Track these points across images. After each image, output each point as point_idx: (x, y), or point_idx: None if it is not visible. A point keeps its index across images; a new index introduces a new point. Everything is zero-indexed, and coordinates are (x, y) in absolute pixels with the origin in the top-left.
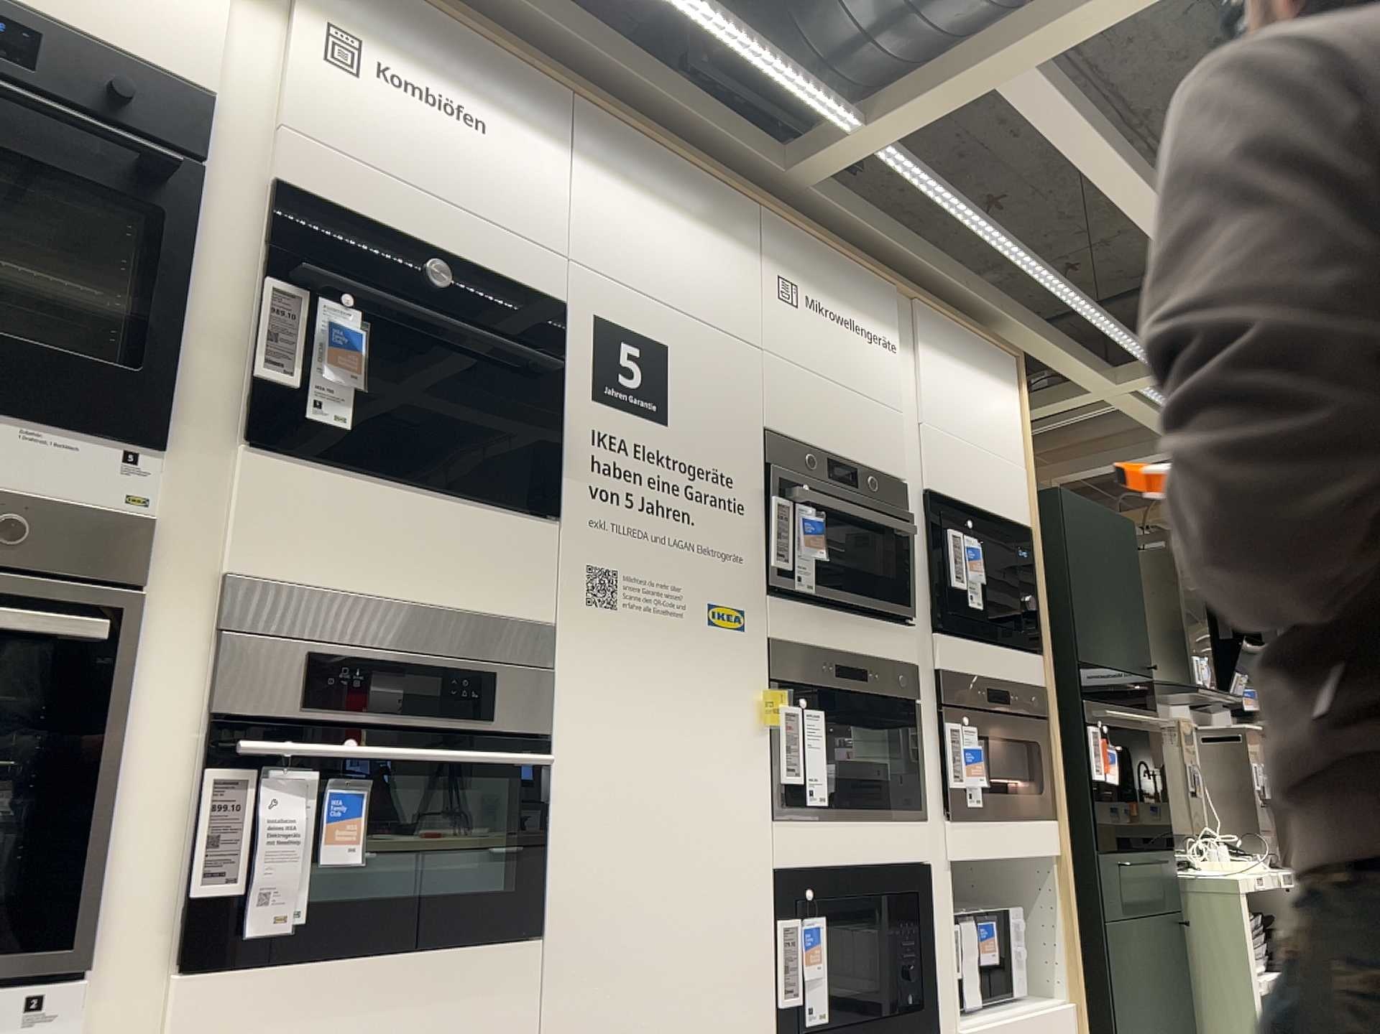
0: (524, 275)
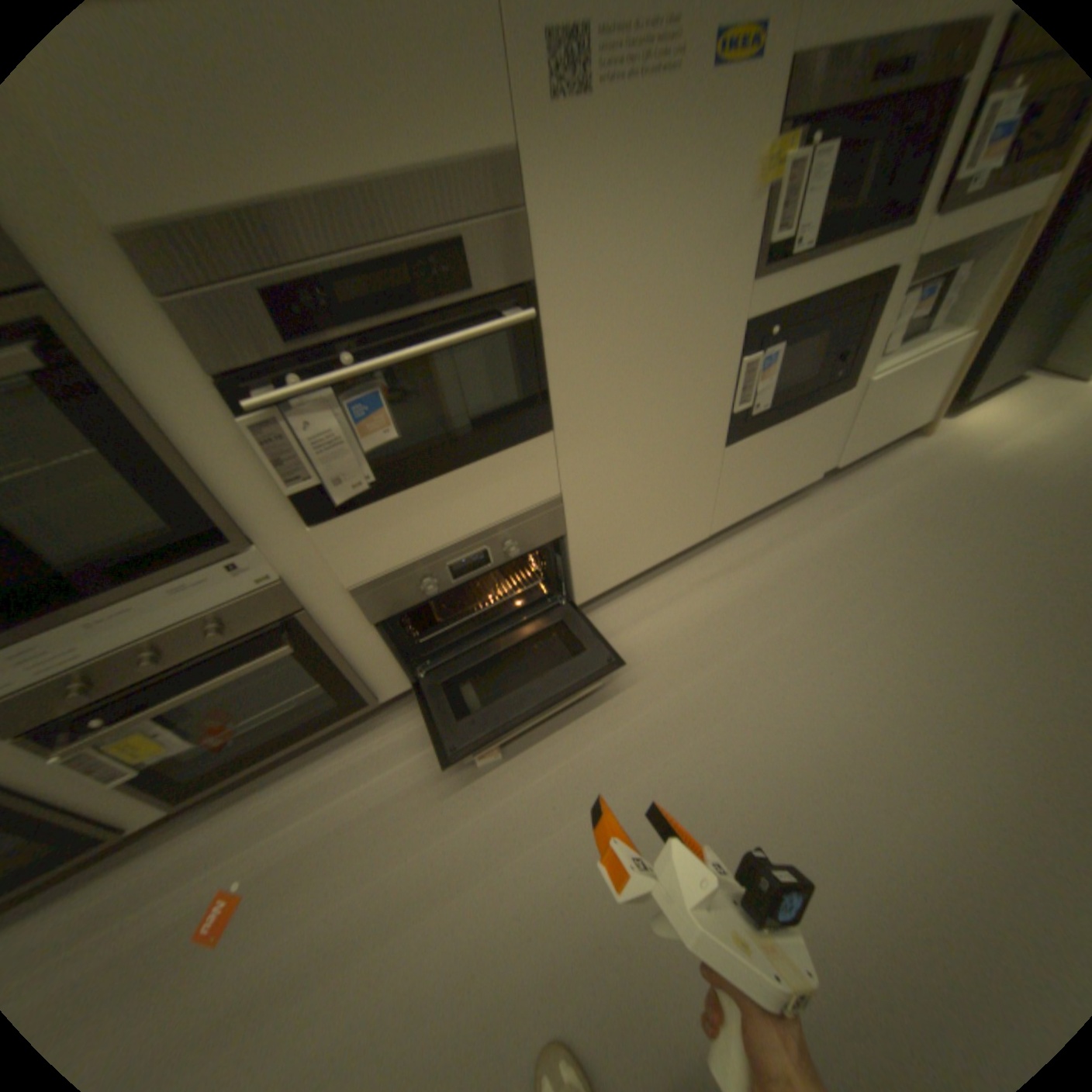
0: None
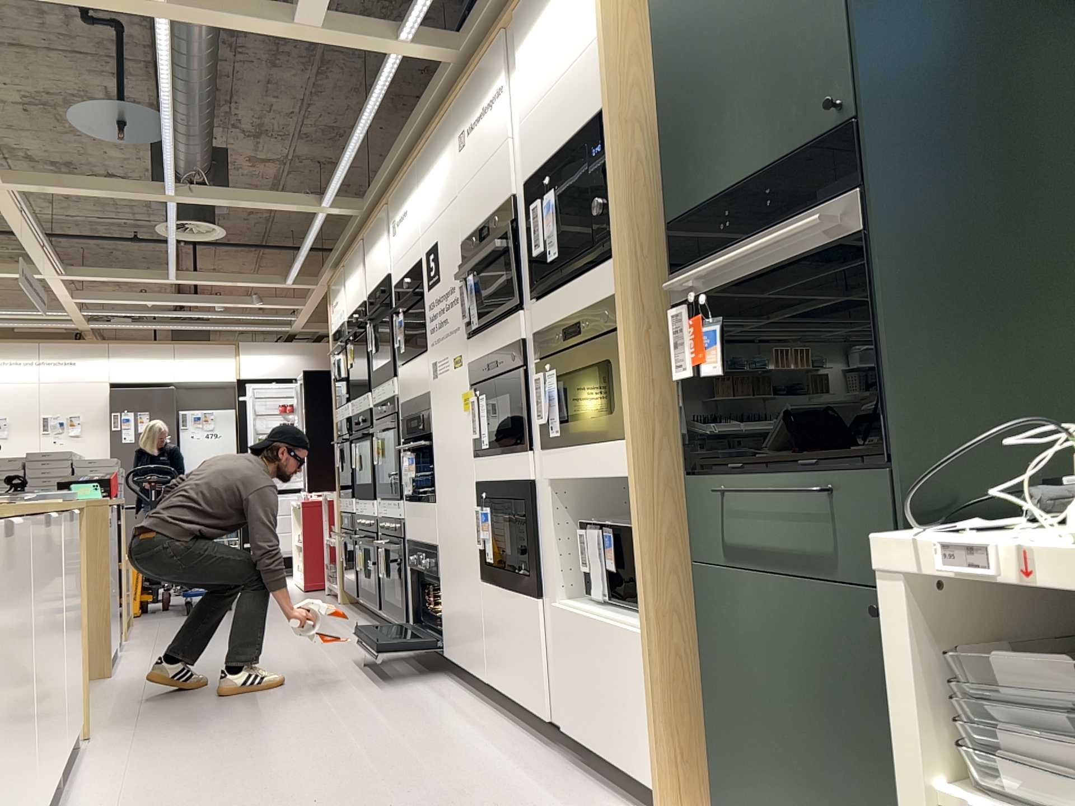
0: (415, 259)
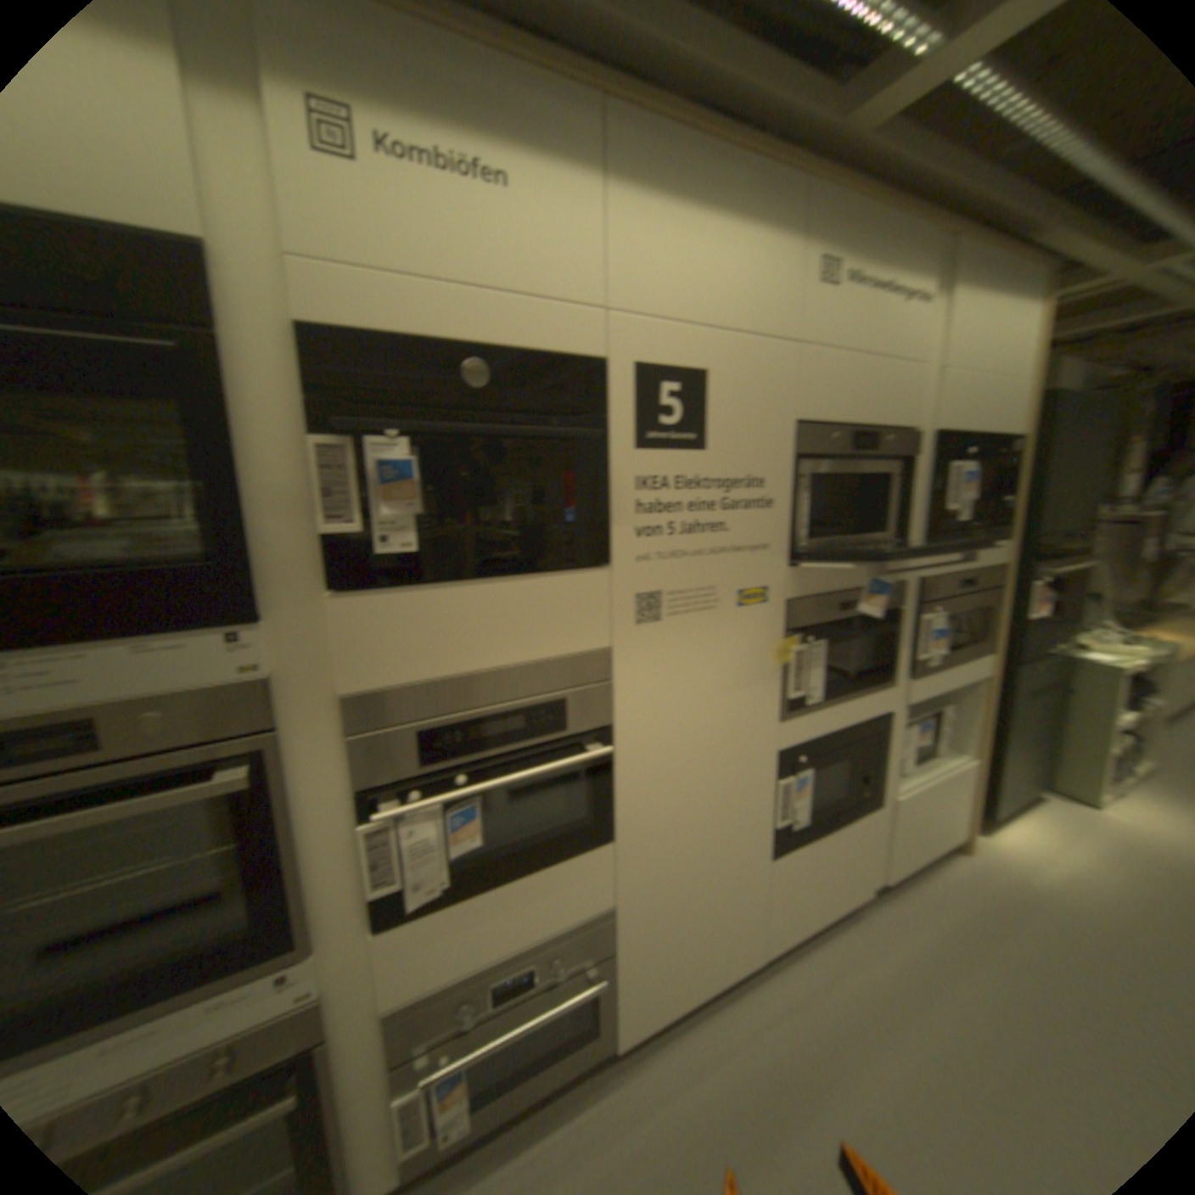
0: (564, 344)
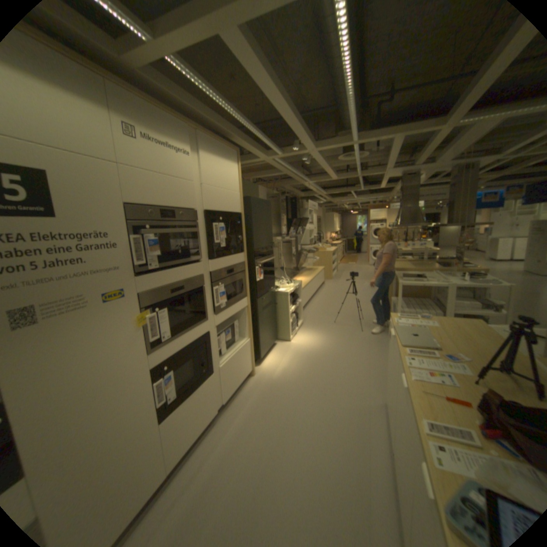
0: None
